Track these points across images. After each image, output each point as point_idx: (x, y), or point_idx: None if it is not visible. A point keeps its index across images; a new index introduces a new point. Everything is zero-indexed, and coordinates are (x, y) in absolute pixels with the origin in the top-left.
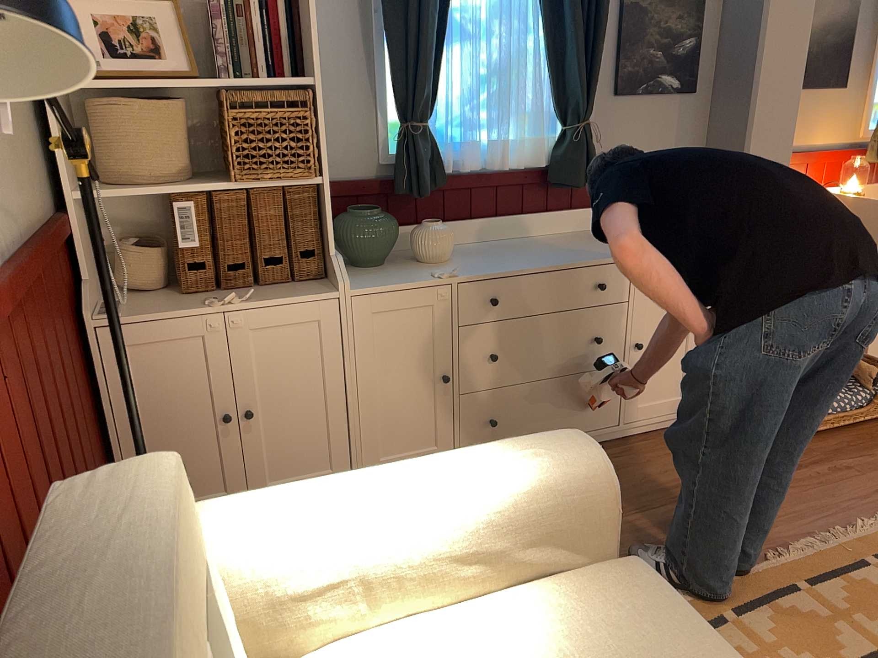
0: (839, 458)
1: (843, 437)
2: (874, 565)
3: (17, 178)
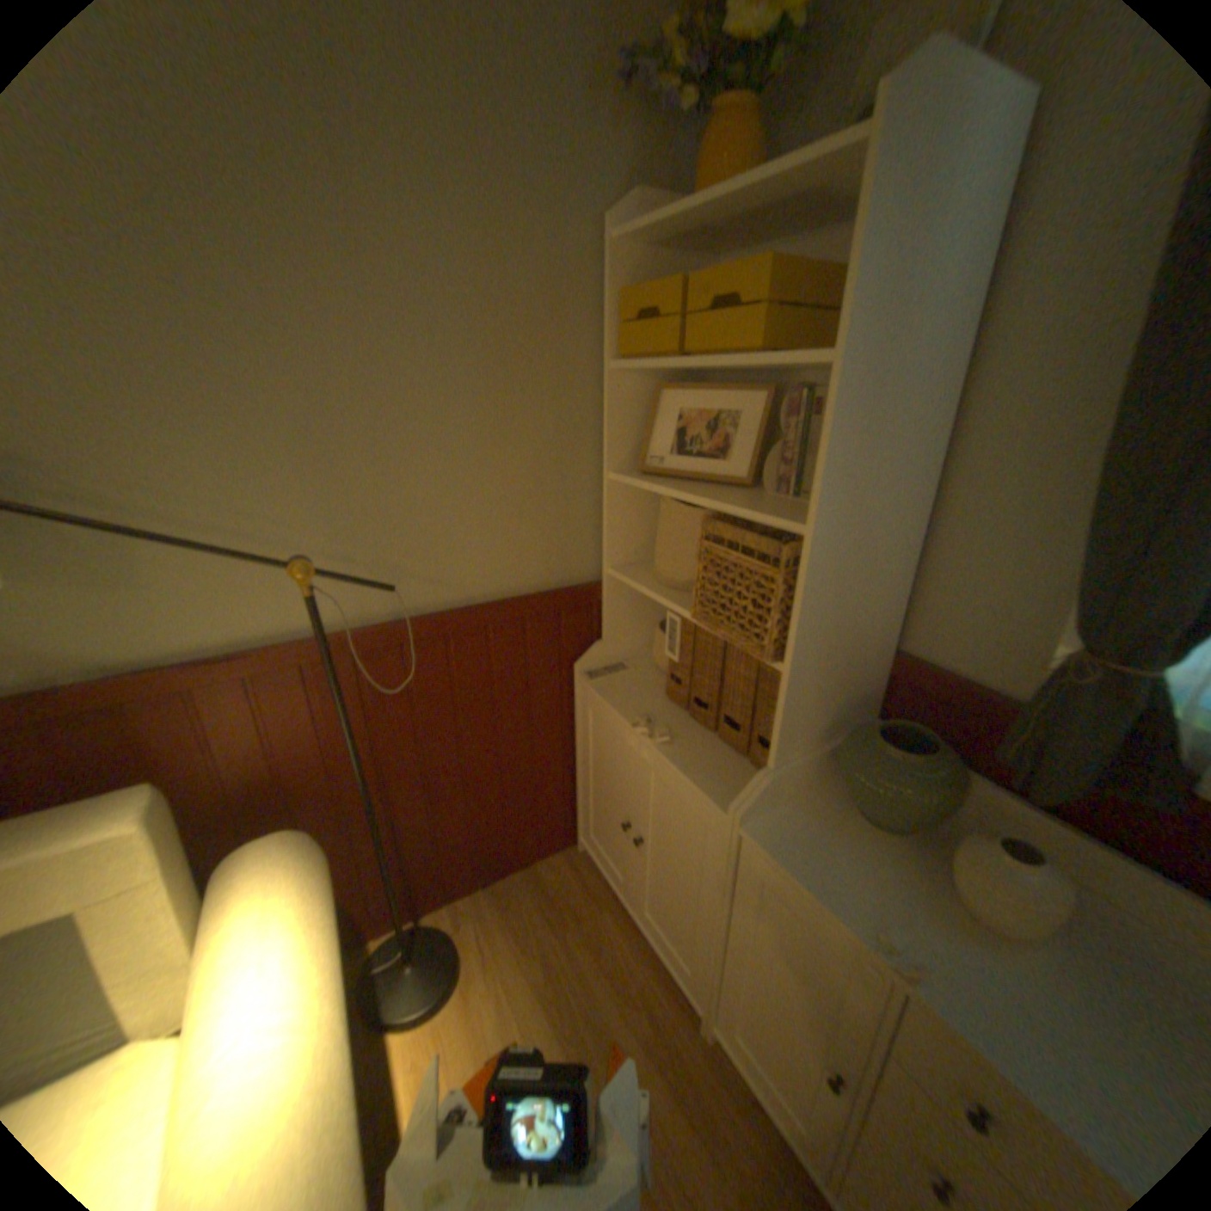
0: None
1: None
2: None
3: (504, 553)
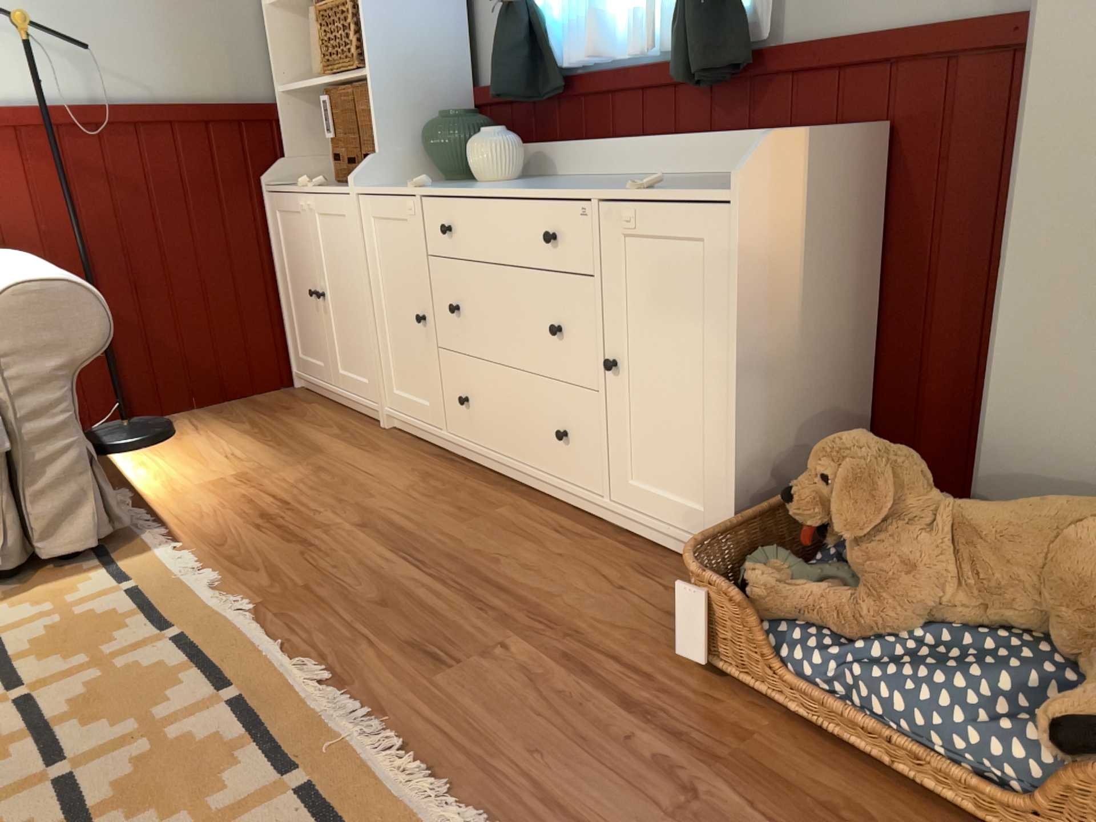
0: (736, 781)
1: (877, 801)
2: (282, 779)
3: (182, 69)
